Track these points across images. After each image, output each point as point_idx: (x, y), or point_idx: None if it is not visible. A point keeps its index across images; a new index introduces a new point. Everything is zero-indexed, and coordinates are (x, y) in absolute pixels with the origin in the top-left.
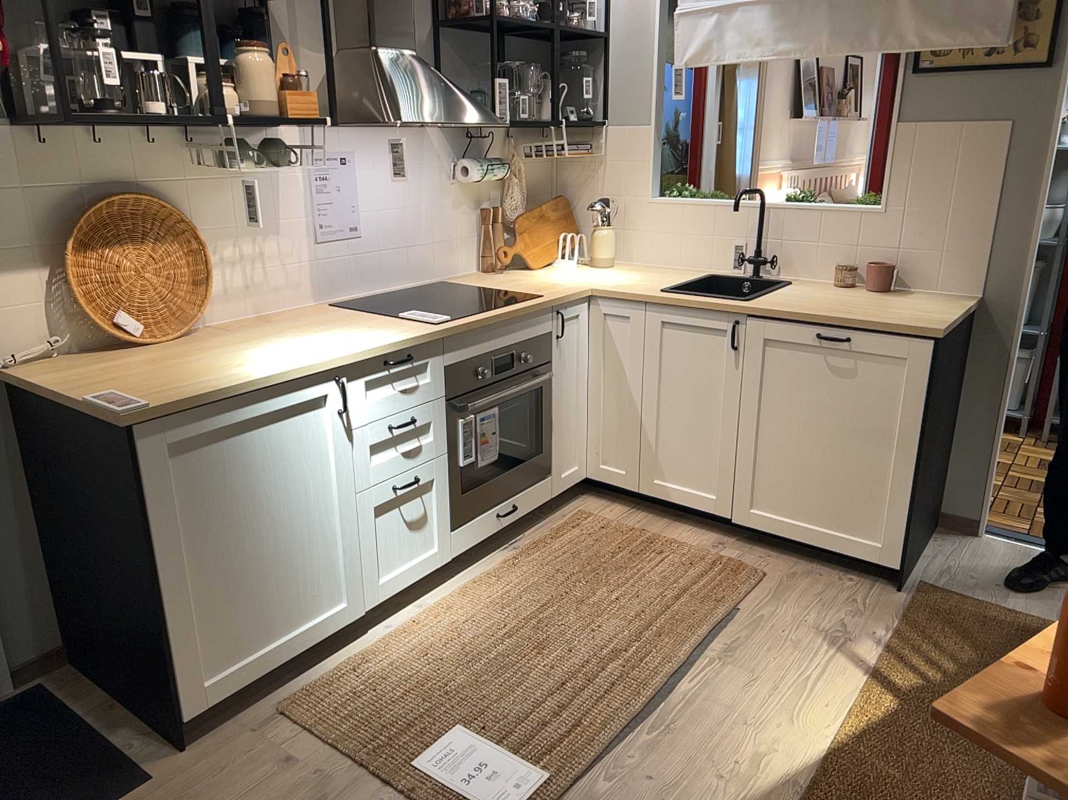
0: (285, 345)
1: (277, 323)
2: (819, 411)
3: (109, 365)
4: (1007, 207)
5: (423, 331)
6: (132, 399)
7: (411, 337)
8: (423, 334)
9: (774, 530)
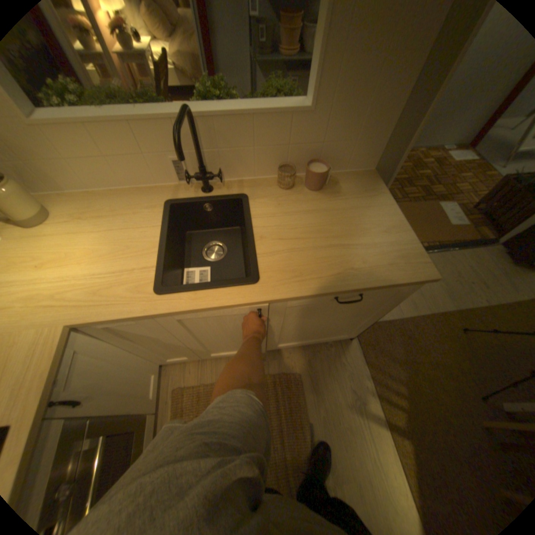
0: None
1: None
2: (322, 318)
3: None
4: (412, 97)
5: None
6: None
7: None
8: None
9: (288, 348)
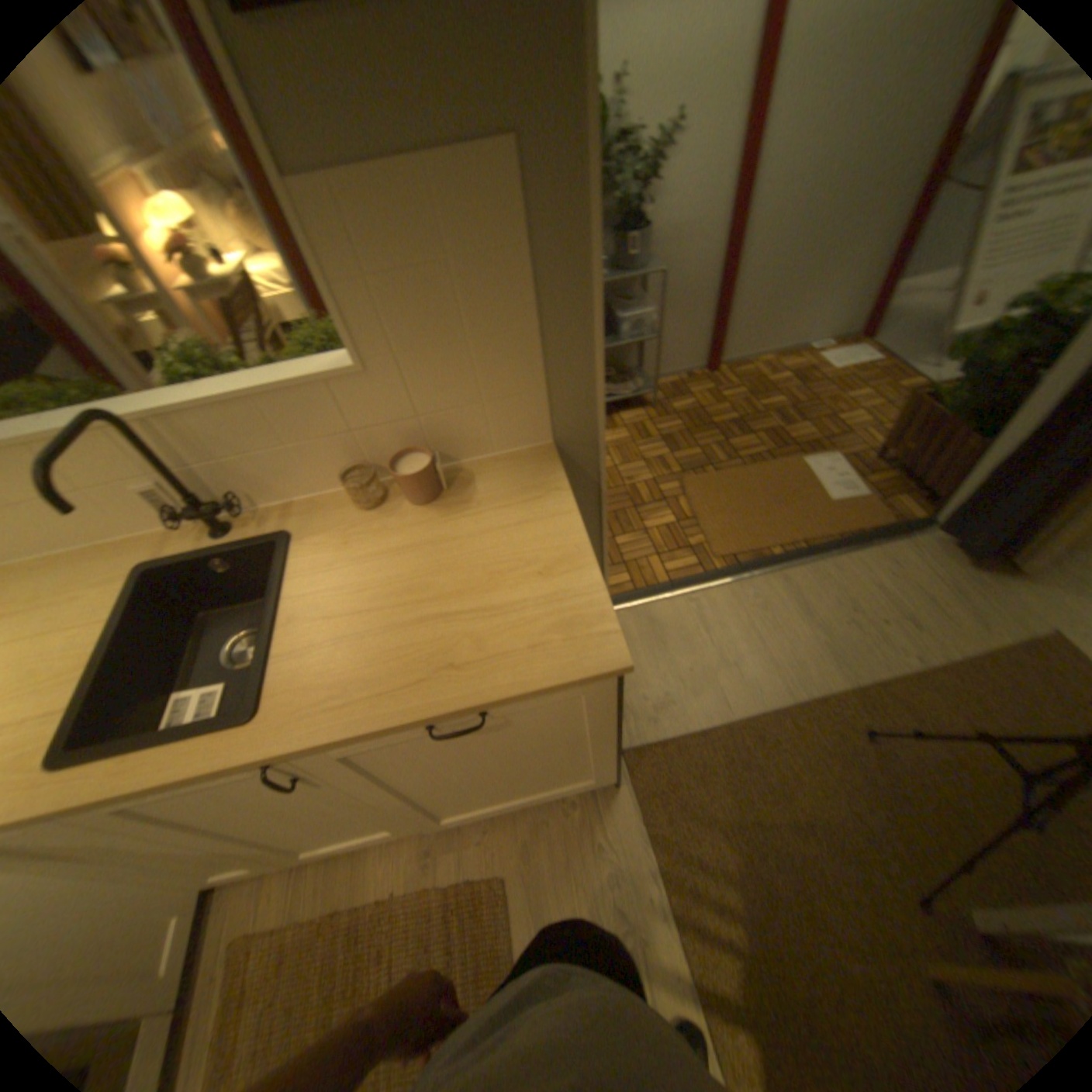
0: None
1: None
2: (471, 763)
3: None
4: (548, 316)
5: None
6: None
7: None
8: None
9: (471, 822)
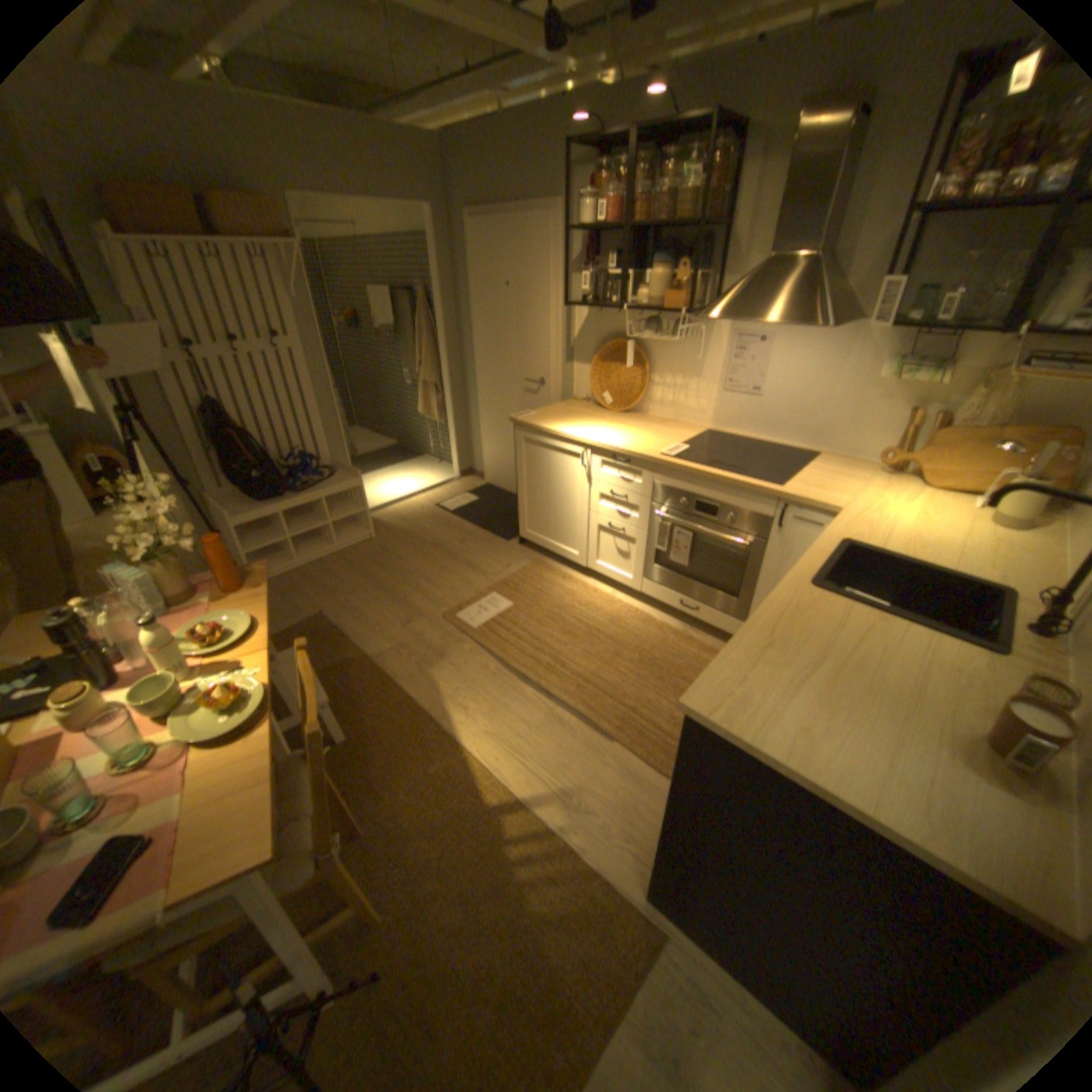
0: (608, 429)
1: (656, 424)
2: None
3: (578, 409)
4: None
5: (642, 453)
6: (523, 416)
7: (629, 451)
8: (636, 454)
9: None
